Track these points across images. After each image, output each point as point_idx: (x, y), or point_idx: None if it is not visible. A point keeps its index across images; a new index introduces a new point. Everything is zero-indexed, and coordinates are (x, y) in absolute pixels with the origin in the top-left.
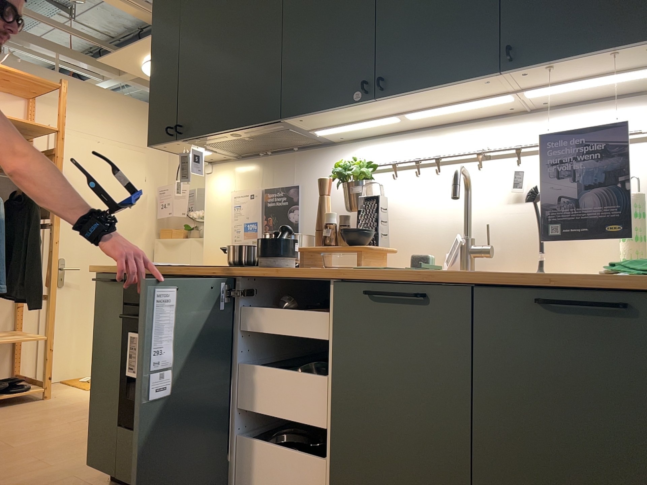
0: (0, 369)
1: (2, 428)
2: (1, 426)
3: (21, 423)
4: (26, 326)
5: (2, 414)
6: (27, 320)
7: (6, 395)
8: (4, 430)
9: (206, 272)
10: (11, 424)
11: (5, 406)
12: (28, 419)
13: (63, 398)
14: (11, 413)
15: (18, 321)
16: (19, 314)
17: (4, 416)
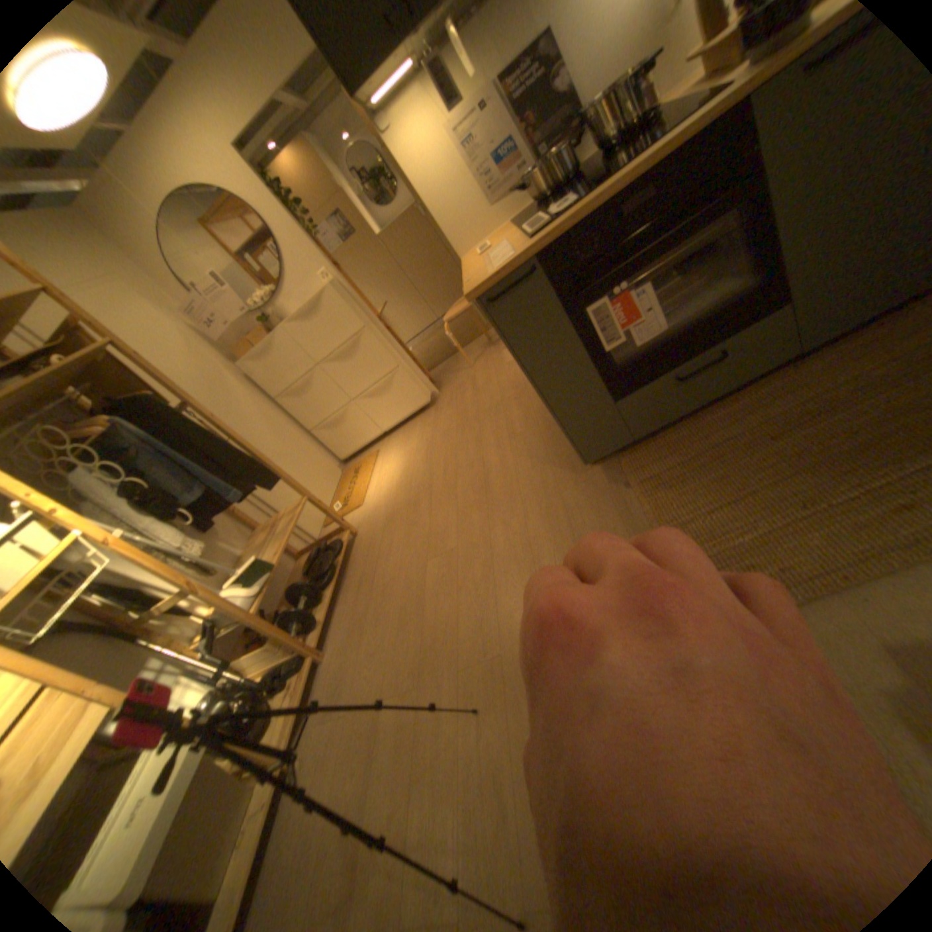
0: (283, 562)
1: (400, 559)
2: (394, 561)
3: (399, 546)
4: (255, 518)
5: (365, 563)
6: (248, 514)
7: (337, 557)
8: (407, 557)
9: (688, 130)
10: (396, 553)
11: (346, 564)
12: (395, 541)
13: (365, 519)
14: (368, 556)
15: (246, 520)
16: (239, 515)
17: (371, 561)
